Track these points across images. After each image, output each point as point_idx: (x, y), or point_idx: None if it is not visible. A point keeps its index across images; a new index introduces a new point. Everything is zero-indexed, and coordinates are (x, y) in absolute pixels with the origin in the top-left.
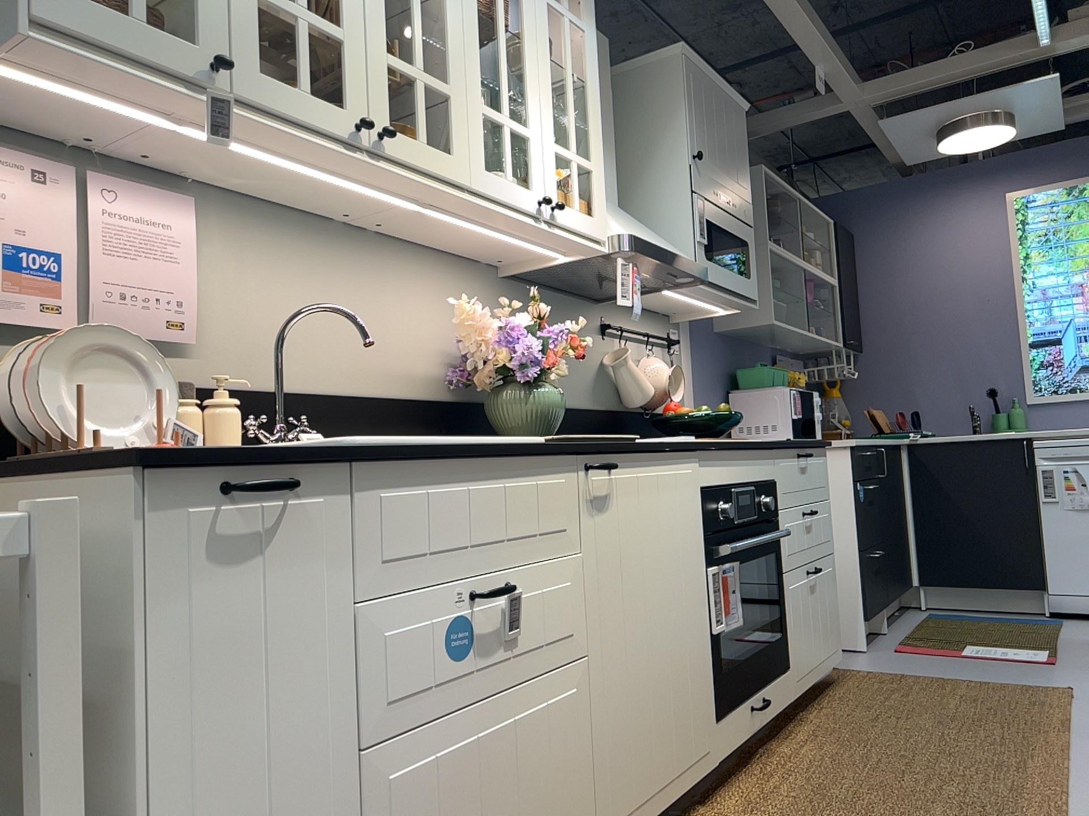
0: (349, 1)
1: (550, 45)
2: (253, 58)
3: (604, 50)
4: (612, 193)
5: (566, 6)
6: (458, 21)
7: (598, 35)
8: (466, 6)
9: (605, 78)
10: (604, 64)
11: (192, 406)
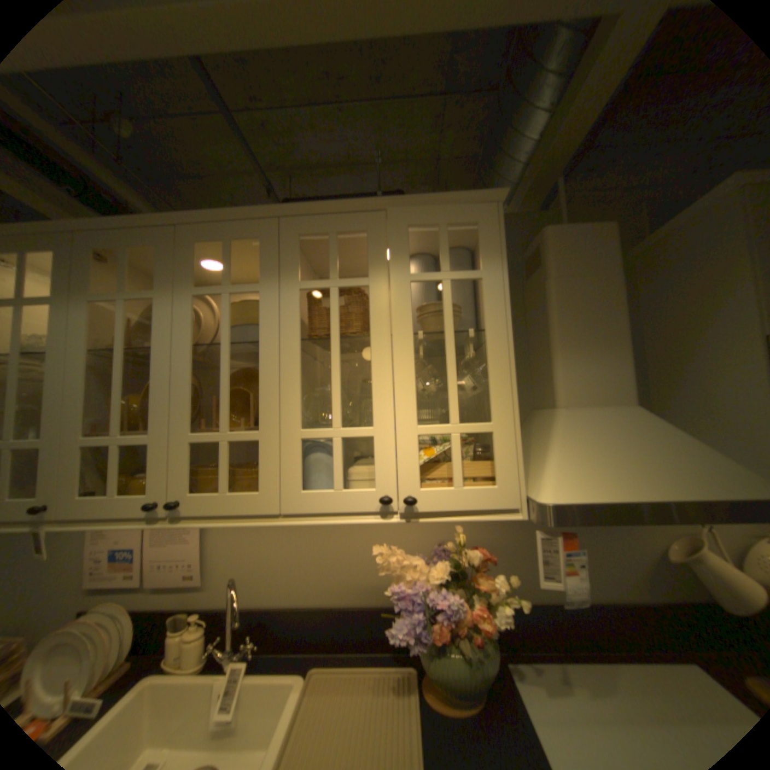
0: (154, 410)
1: (412, 322)
2: (73, 490)
3: (600, 237)
4: (618, 394)
5: (444, 267)
6: (272, 367)
7: (588, 227)
8: (285, 348)
9: (604, 267)
10: (602, 252)
11: (175, 637)
